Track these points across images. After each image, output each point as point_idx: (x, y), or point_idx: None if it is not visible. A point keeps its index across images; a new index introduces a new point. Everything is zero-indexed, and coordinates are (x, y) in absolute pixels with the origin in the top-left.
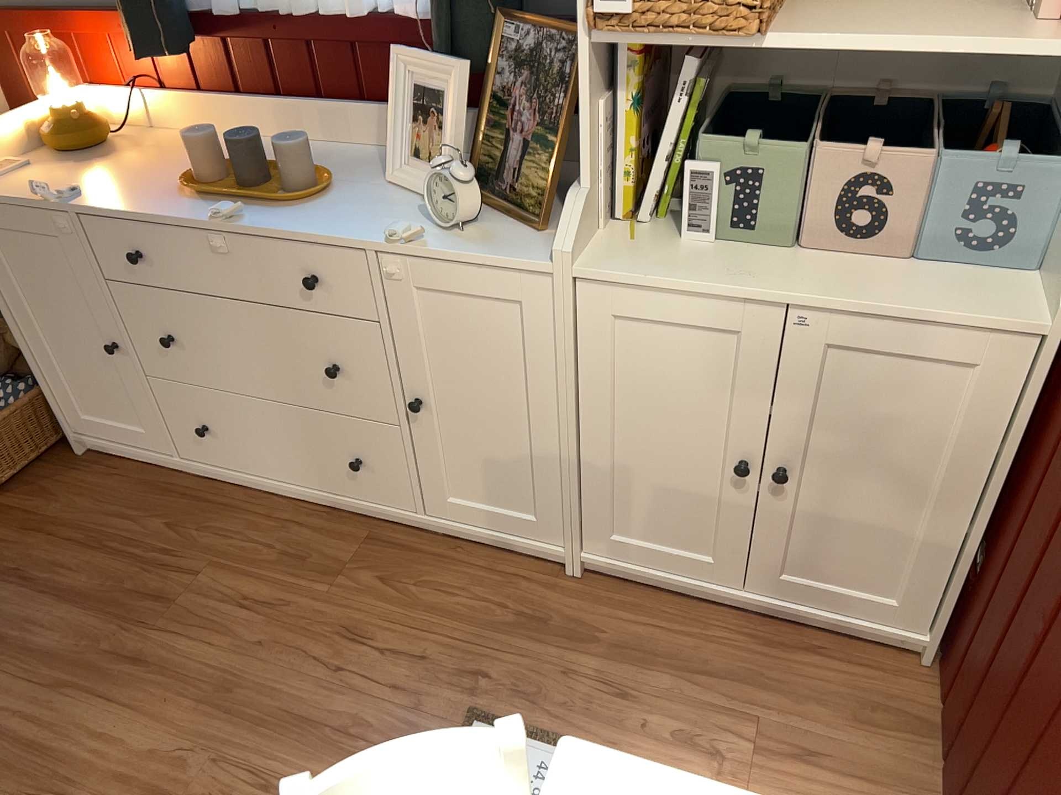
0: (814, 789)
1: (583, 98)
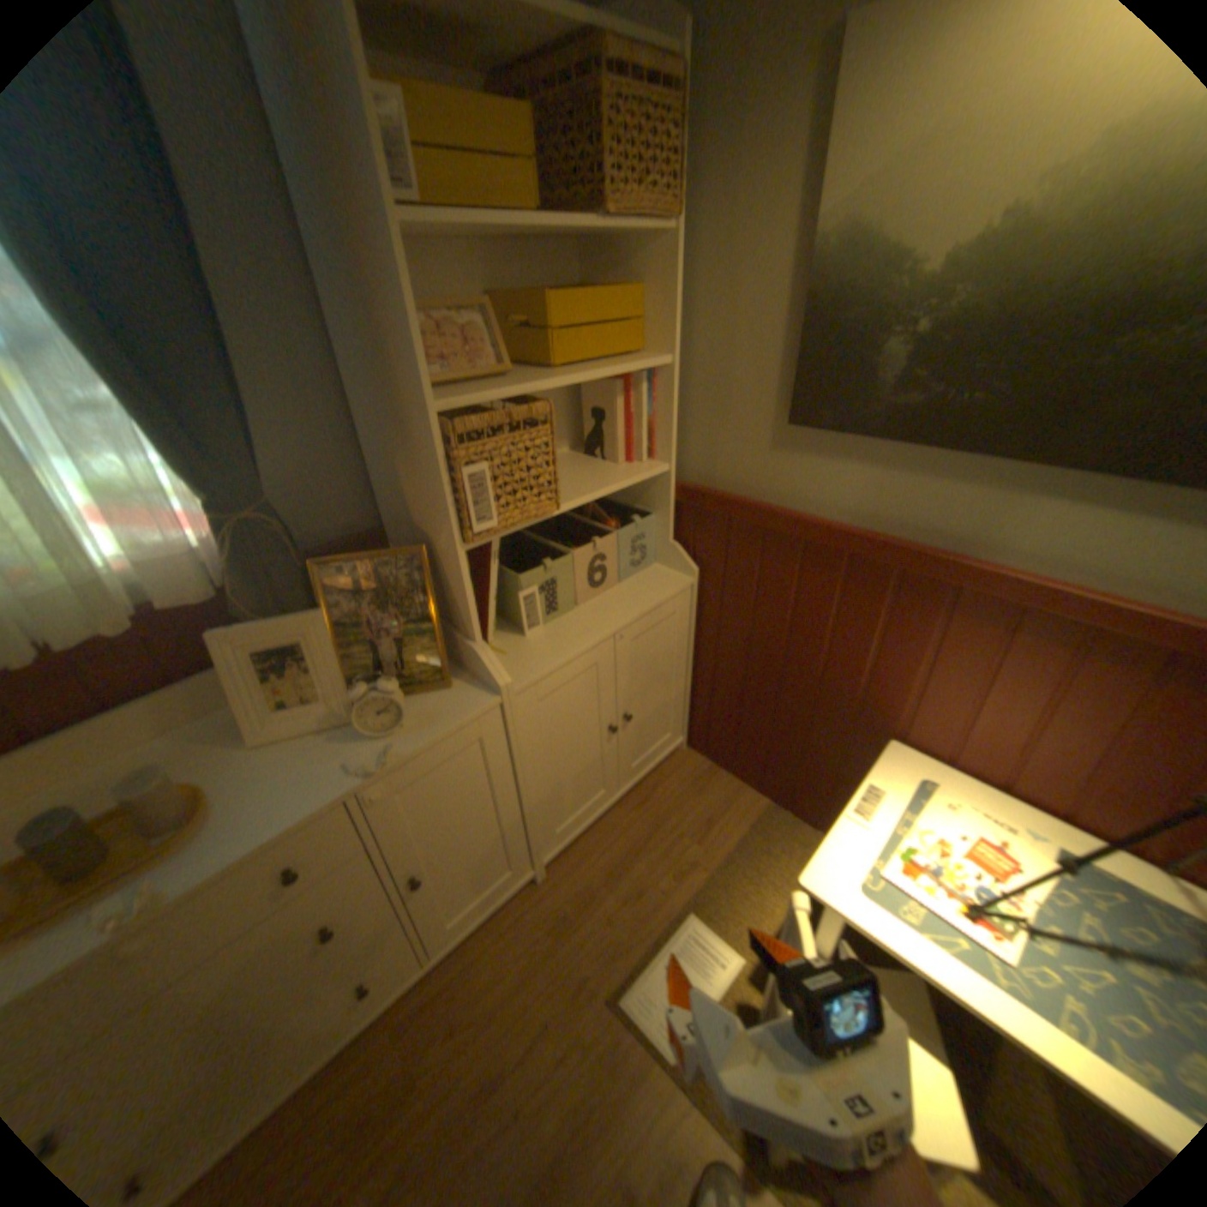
0: (730, 833)
1: (462, 584)
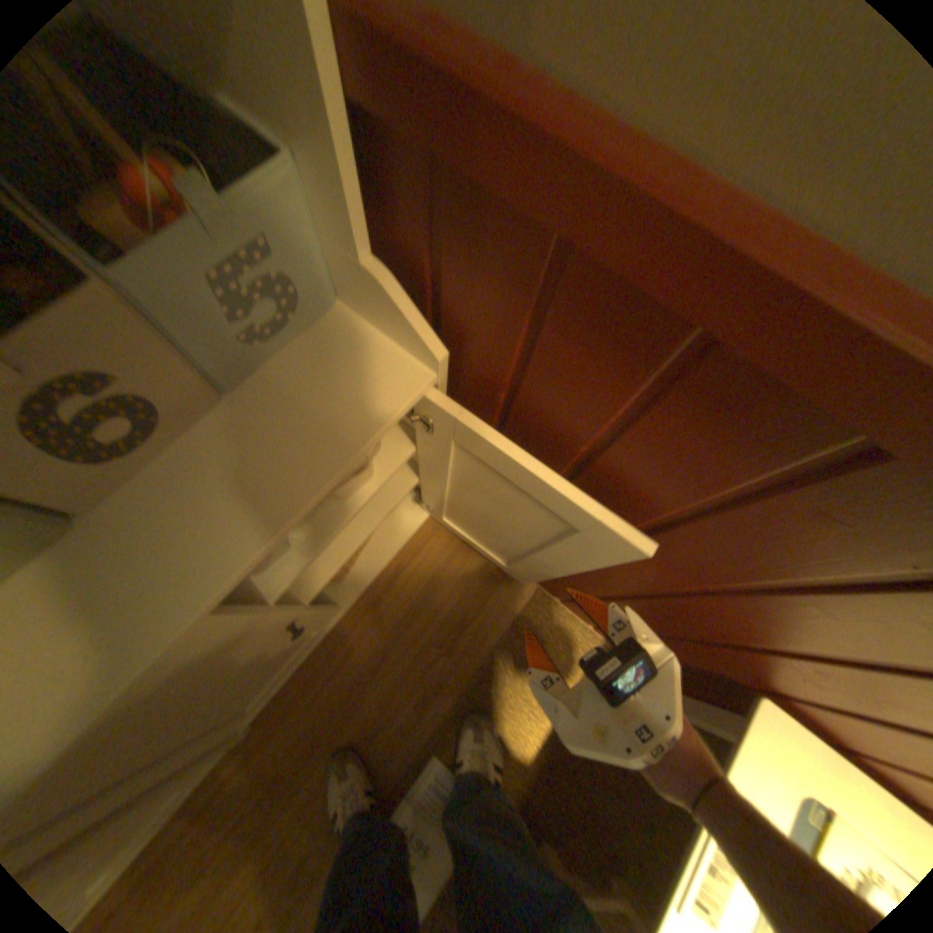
0: (487, 635)
1: None
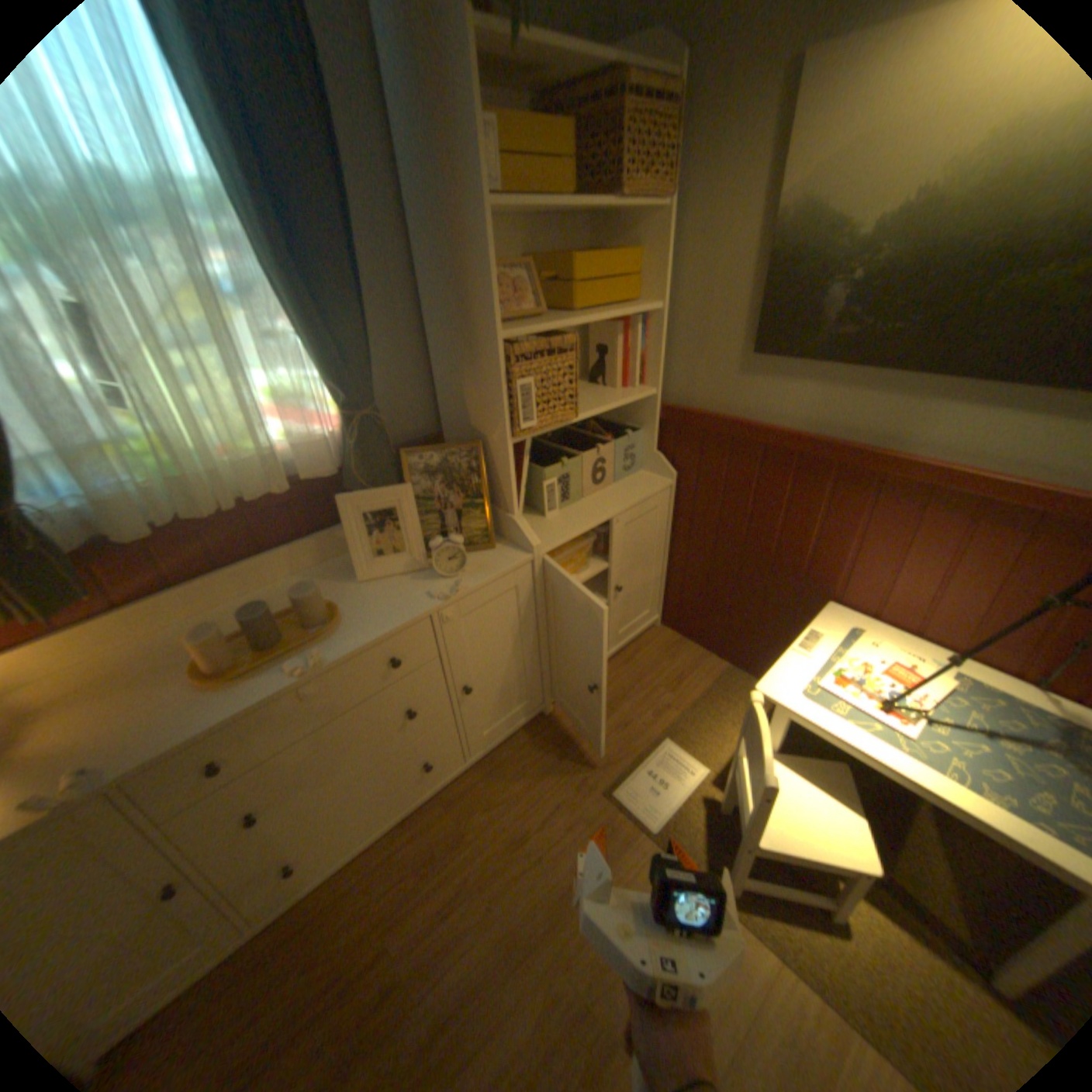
0: (697, 686)
1: (508, 470)
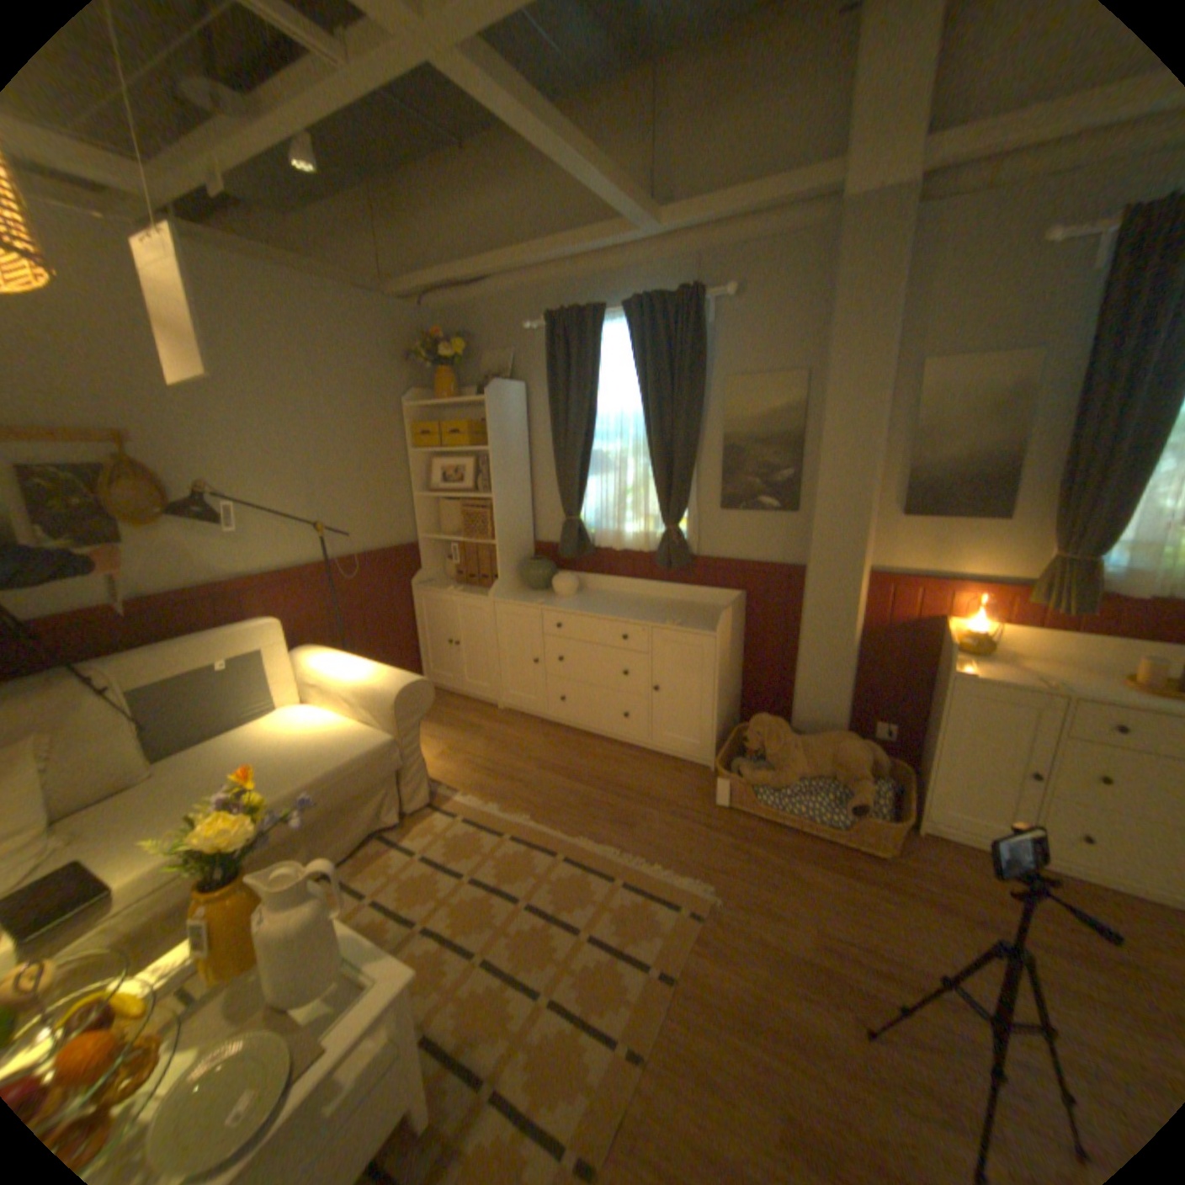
0: None
1: None
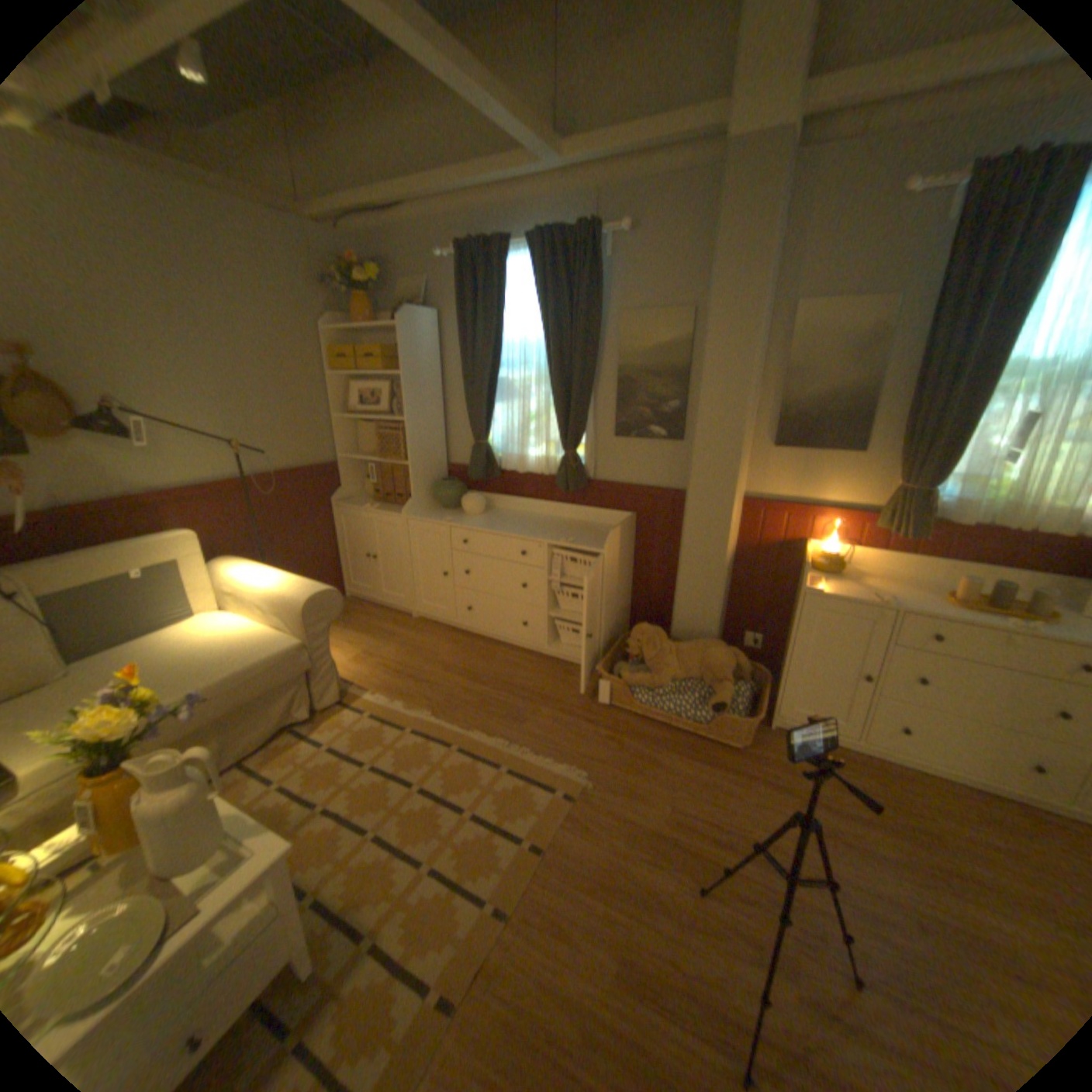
0: None
1: None
